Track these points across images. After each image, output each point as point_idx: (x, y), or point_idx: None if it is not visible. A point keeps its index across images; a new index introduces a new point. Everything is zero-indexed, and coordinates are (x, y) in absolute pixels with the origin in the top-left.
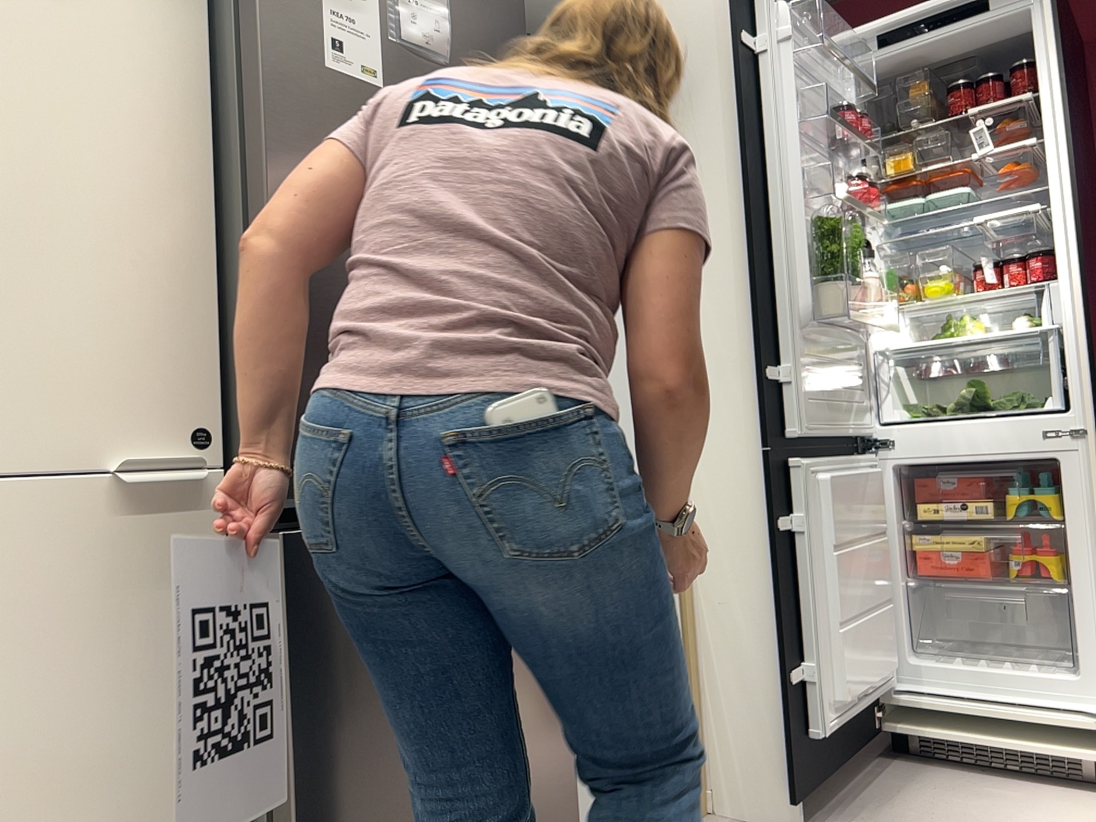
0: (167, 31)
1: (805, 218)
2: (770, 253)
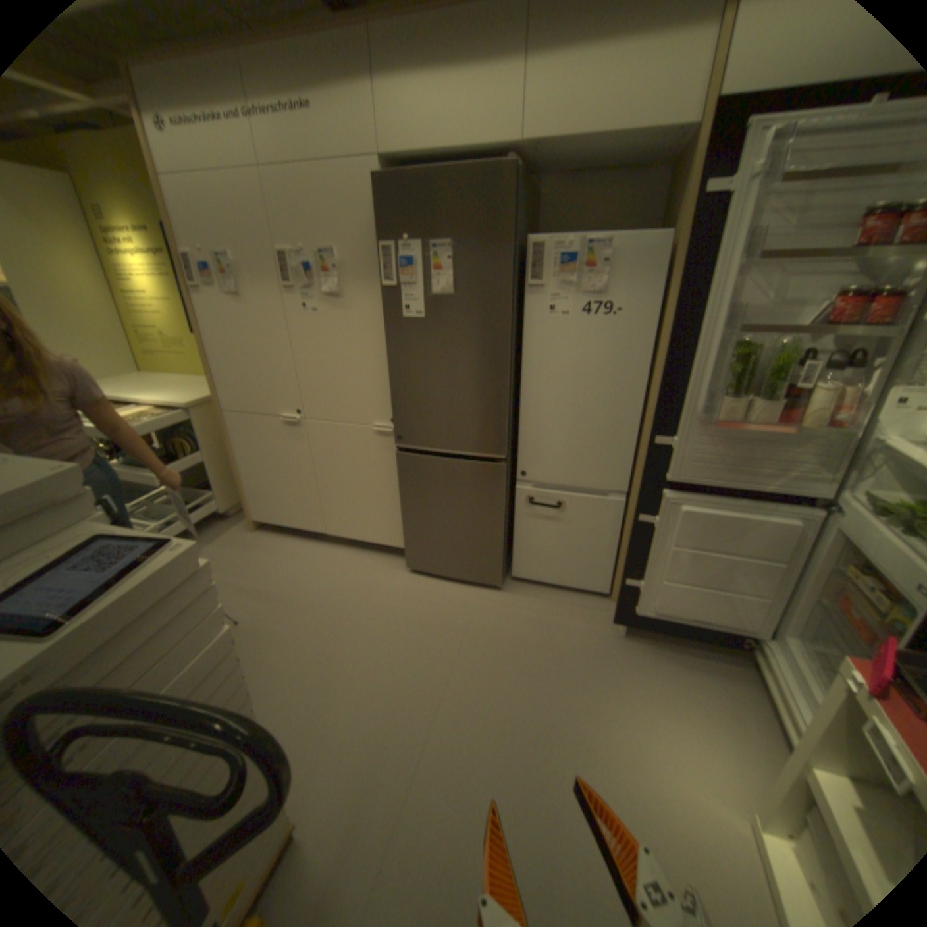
0: (379, 307)
1: (734, 338)
2: (690, 363)
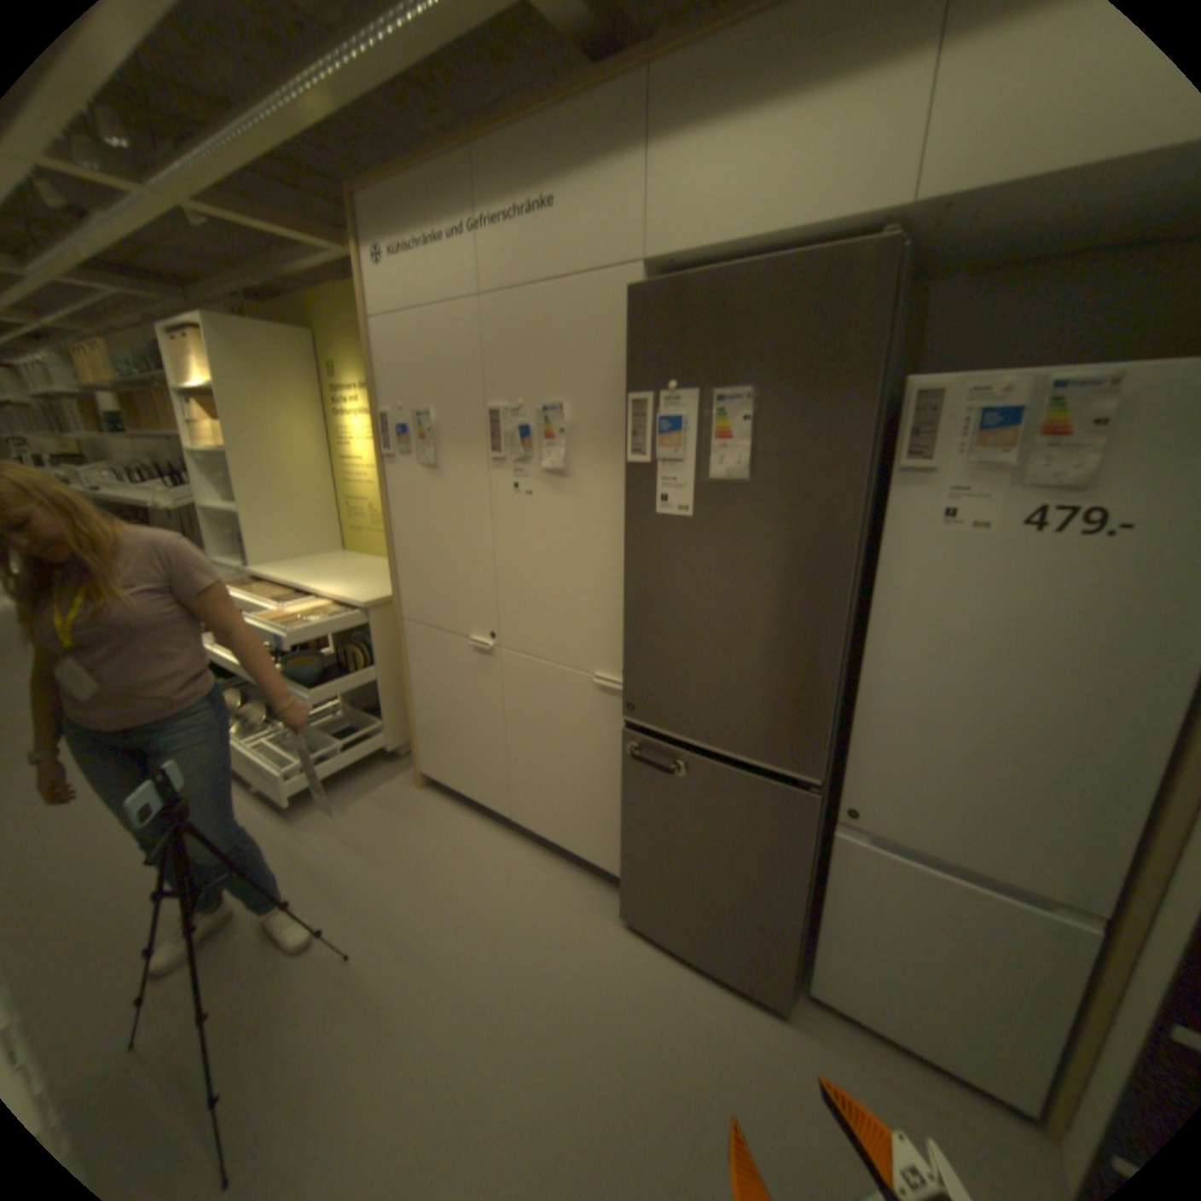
0: (622, 493)
1: None
2: None
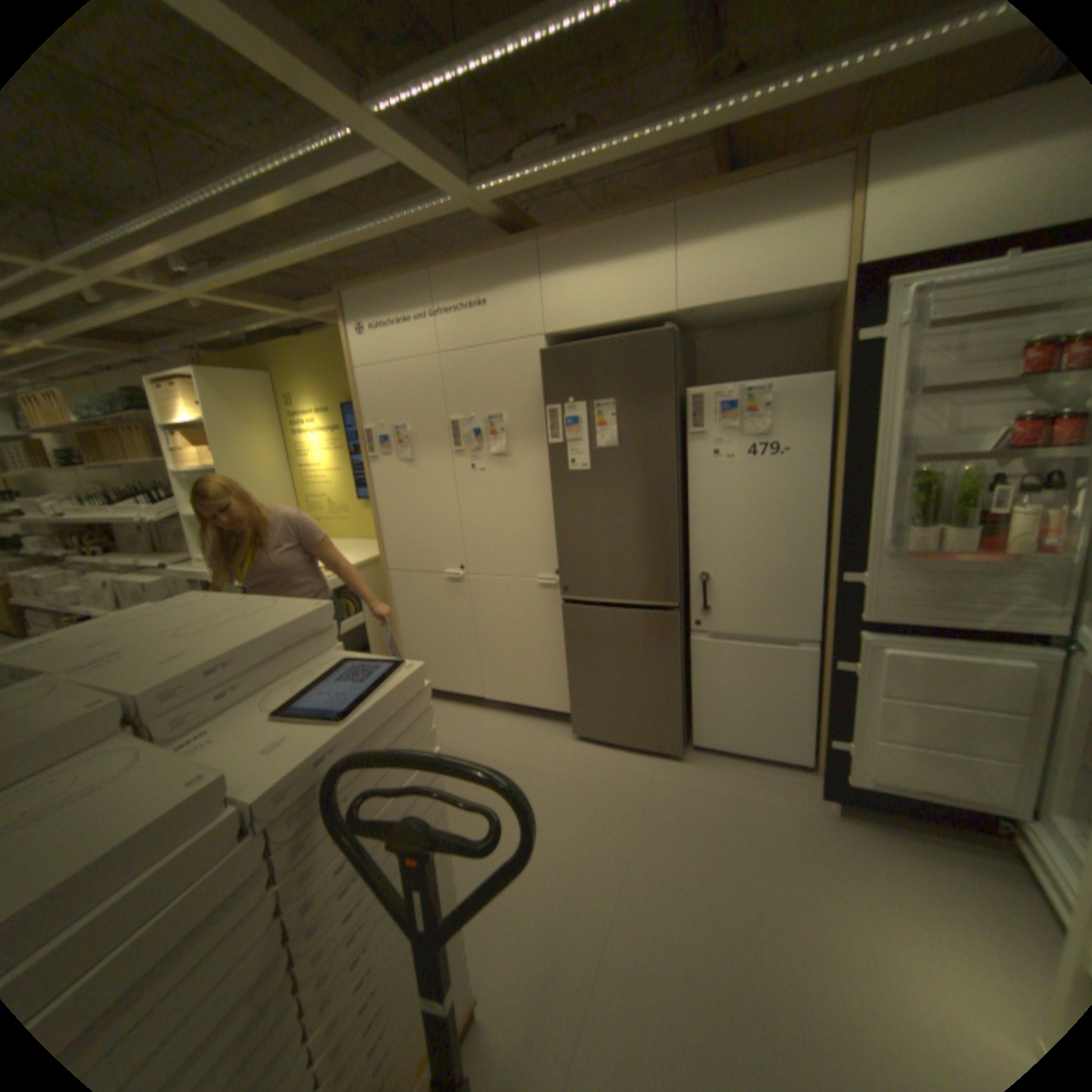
0: (544, 463)
1: (912, 469)
2: (869, 497)
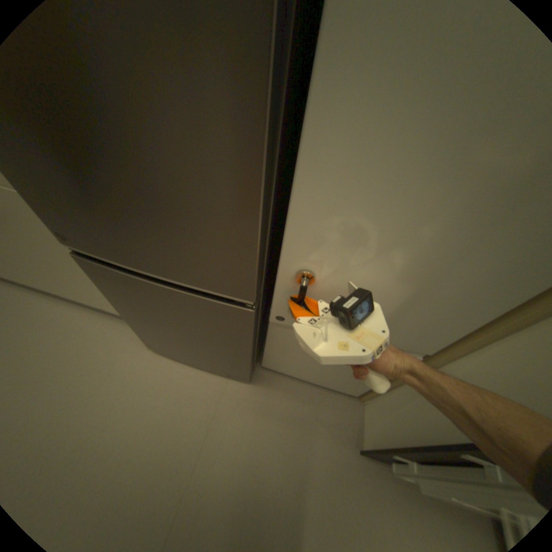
0: None
1: None
2: None
